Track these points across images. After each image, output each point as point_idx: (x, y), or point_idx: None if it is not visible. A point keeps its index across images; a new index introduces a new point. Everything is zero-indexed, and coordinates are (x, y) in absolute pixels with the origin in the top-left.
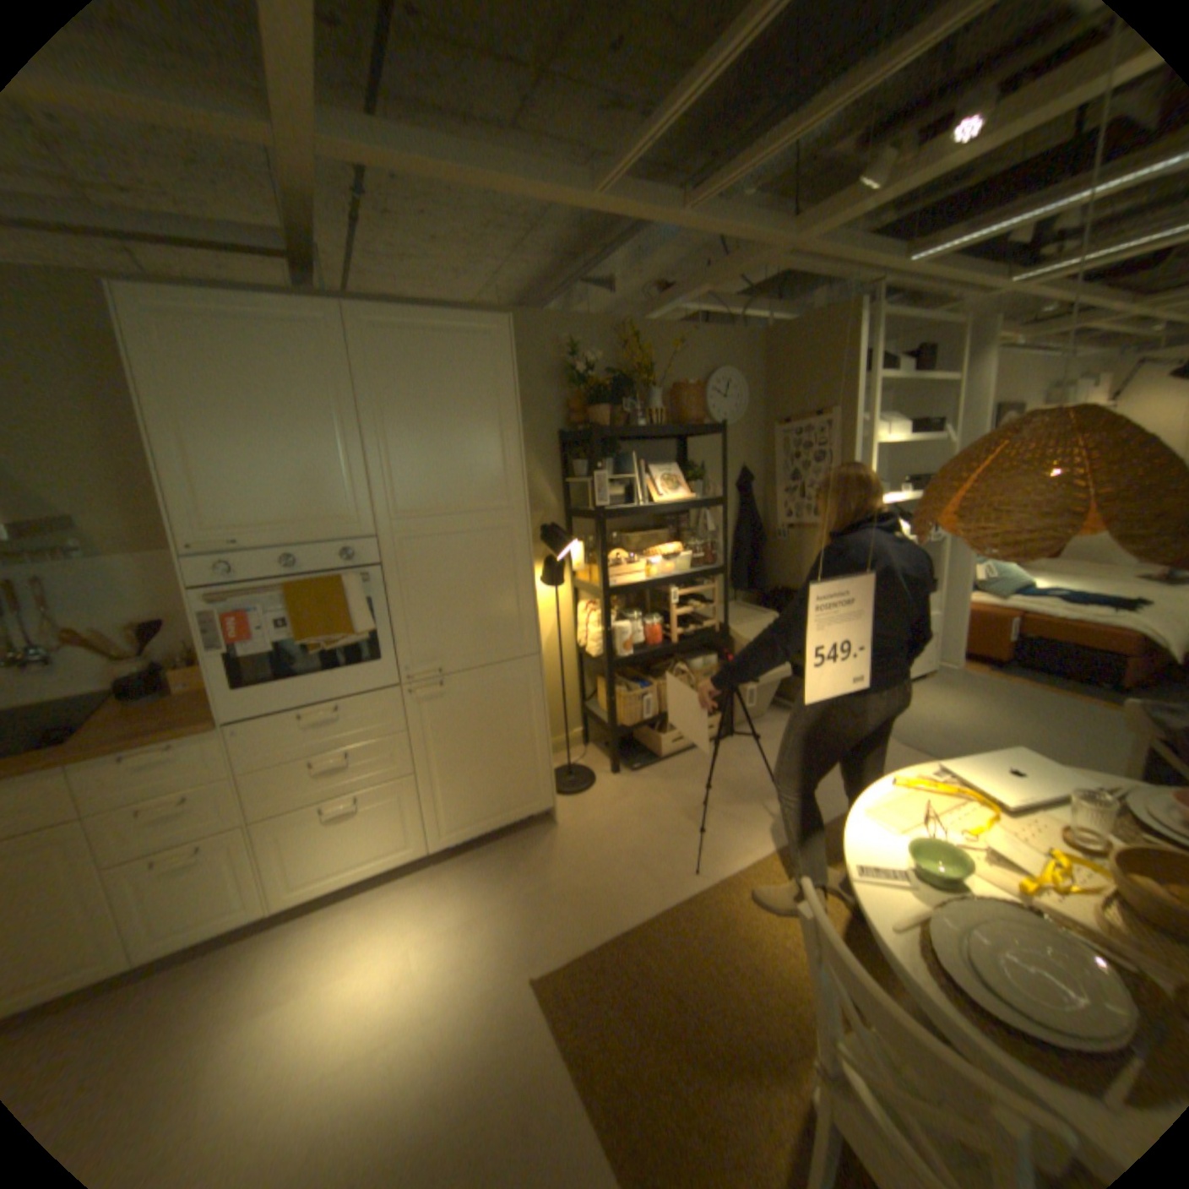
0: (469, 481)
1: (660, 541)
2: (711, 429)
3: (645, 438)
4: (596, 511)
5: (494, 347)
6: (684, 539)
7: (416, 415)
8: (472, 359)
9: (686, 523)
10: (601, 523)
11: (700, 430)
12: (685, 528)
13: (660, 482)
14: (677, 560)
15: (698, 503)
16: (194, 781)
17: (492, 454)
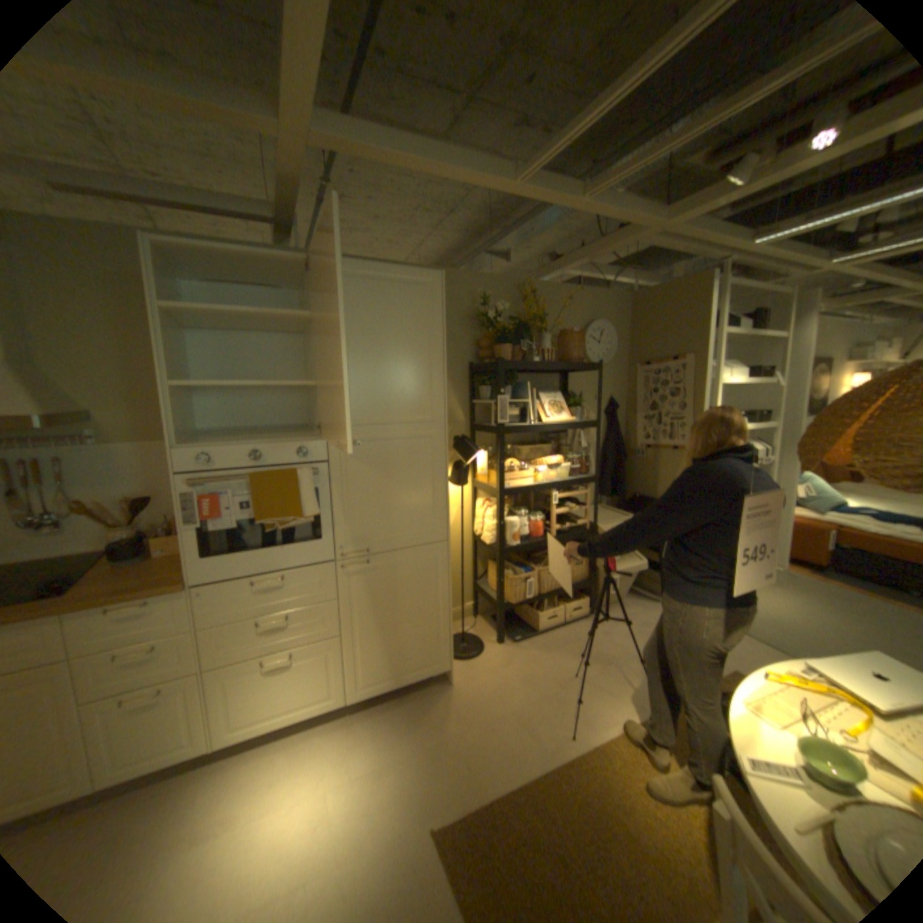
0: (403, 398)
1: (545, 453)
2: (590, 367)
3: (537, 371)
4: (497, 426)
5: (430, 295)
6: (564, 452)
7: (366, 345)
8: (412, 304)
9: (565, 440)
10: (501, 437)
11: (580, 367)
12: (564, 443)
13: (548, 406)
14: (559, 469)
15: (578, 424)
16: (164, 633)
17: (422, 378)
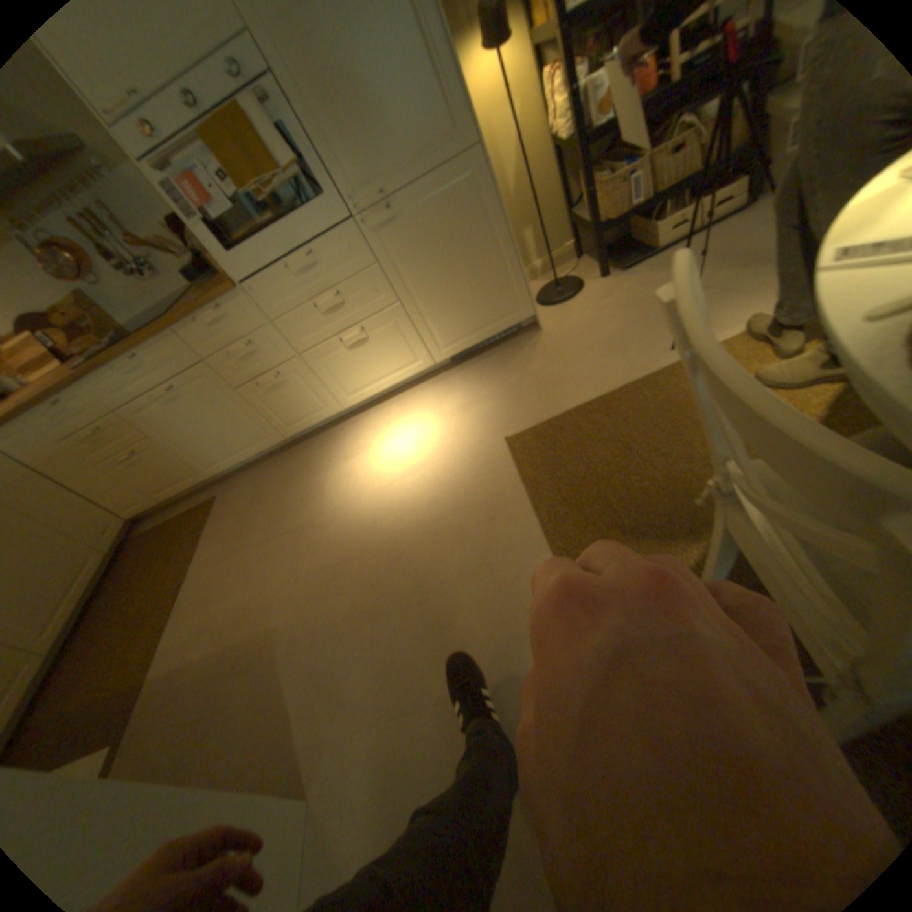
0: None
1: None
2: None
3: None
4: None
5: None
6: None
7: None
8: None
9: None
10: None
11: None
12: None
13: None
14: None
15: None
16: (250, 327)
17: None
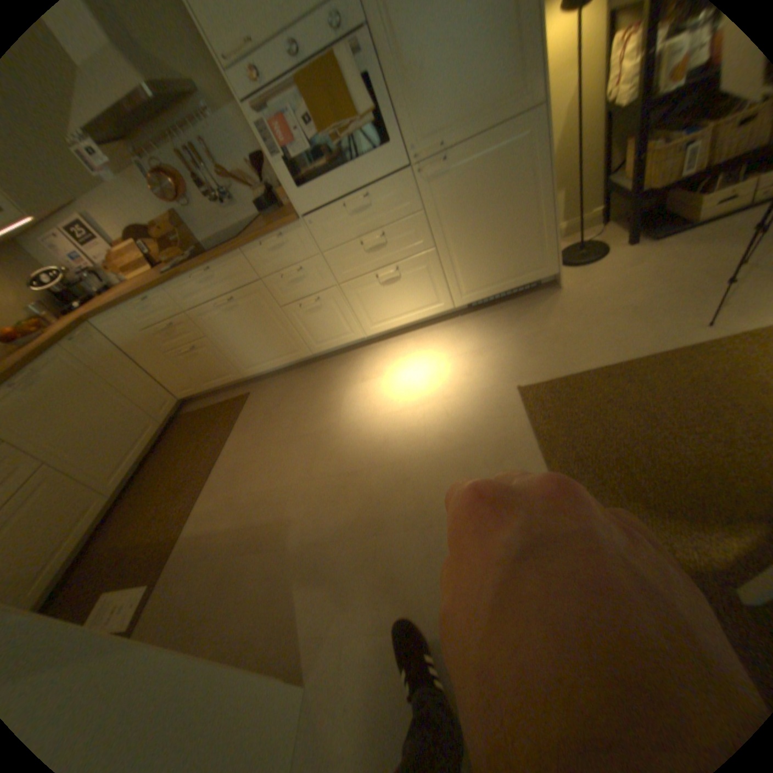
0: None
1: None
2: None
3: None
4: None
5: None
6: None
7: None
8: None
9: None
10: None
11: None
12: None
13: None
14: None
15: None
16: (302, 254)
17: None
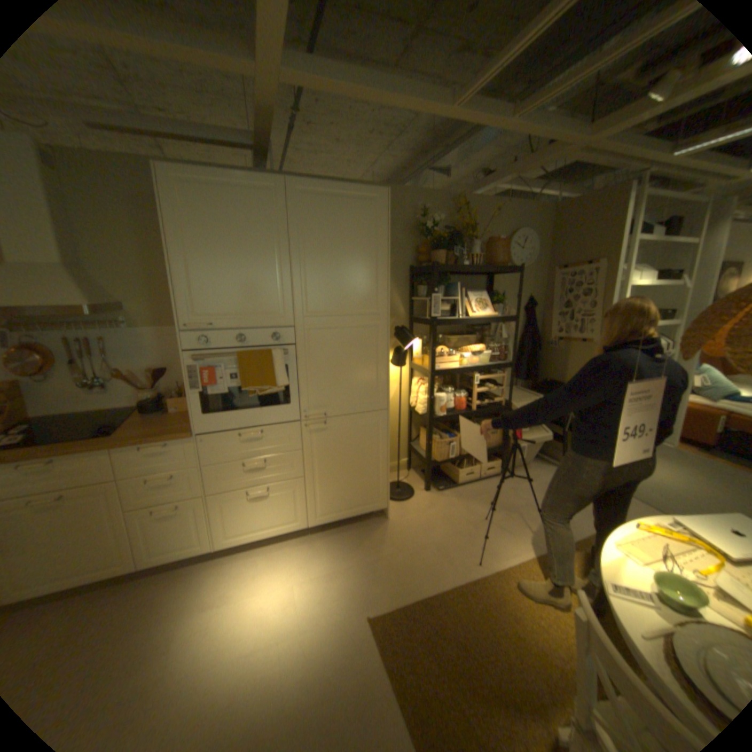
0: (354, 295)
1: (470, 342)
2: (513, 269)
3: (467, 273)
4: (431, 319)
5: (377, 208)
6: (486, 342)
7: (325, 251)
8: (363, 216)
9: (488, 331)
10: (434, 328)
11: (504, 270)
12: (487, 335)
13: (475, 303)
14: (482, 356)
15: (499, 318)
16: (178, 466)
17: (369, 278)
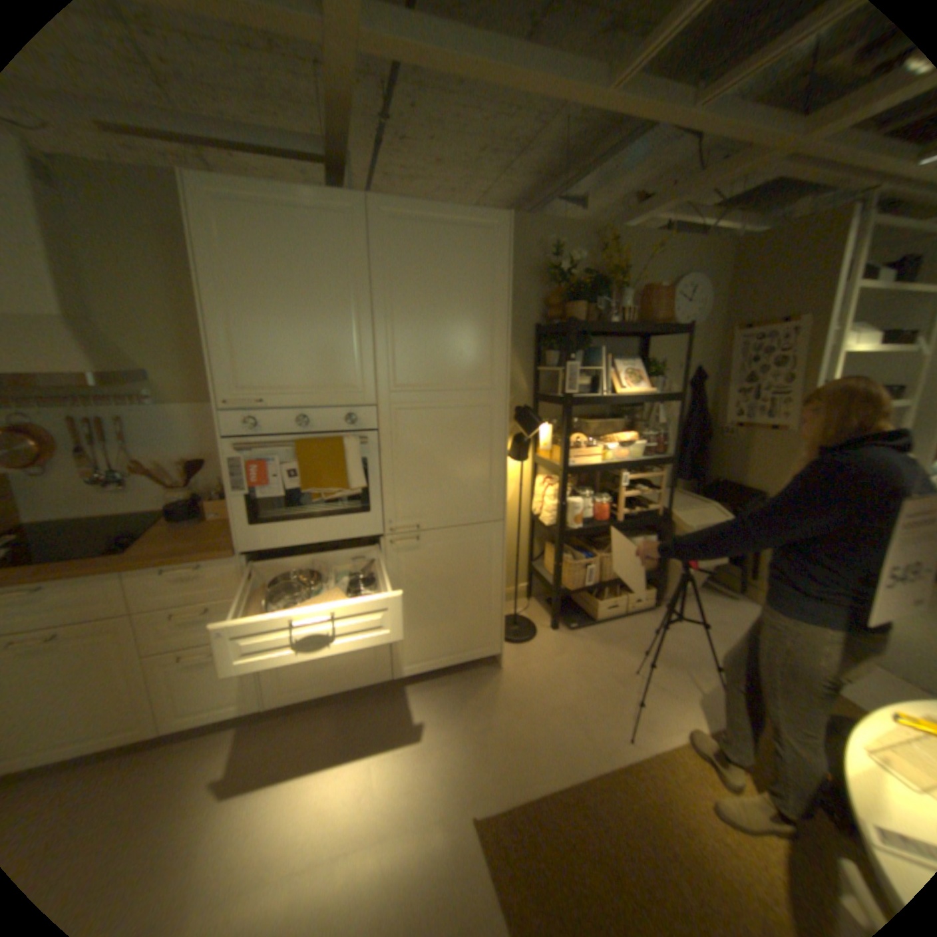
0: (461, 362)
1: (617, 428)
2: (679, 329)
3: (616, 333)
4: (565, 397)
5: (496, 240)
6: (639, 428)
7: (422, 299)
8: (476, 251)
9: (641, 414)
10: (569, 408)
11: (666, 329)
12: (640, 418)
13: (626, 375)
14: (634, 447)
15: (659, 396)
16: (218, 595)
17: (483, 338)
